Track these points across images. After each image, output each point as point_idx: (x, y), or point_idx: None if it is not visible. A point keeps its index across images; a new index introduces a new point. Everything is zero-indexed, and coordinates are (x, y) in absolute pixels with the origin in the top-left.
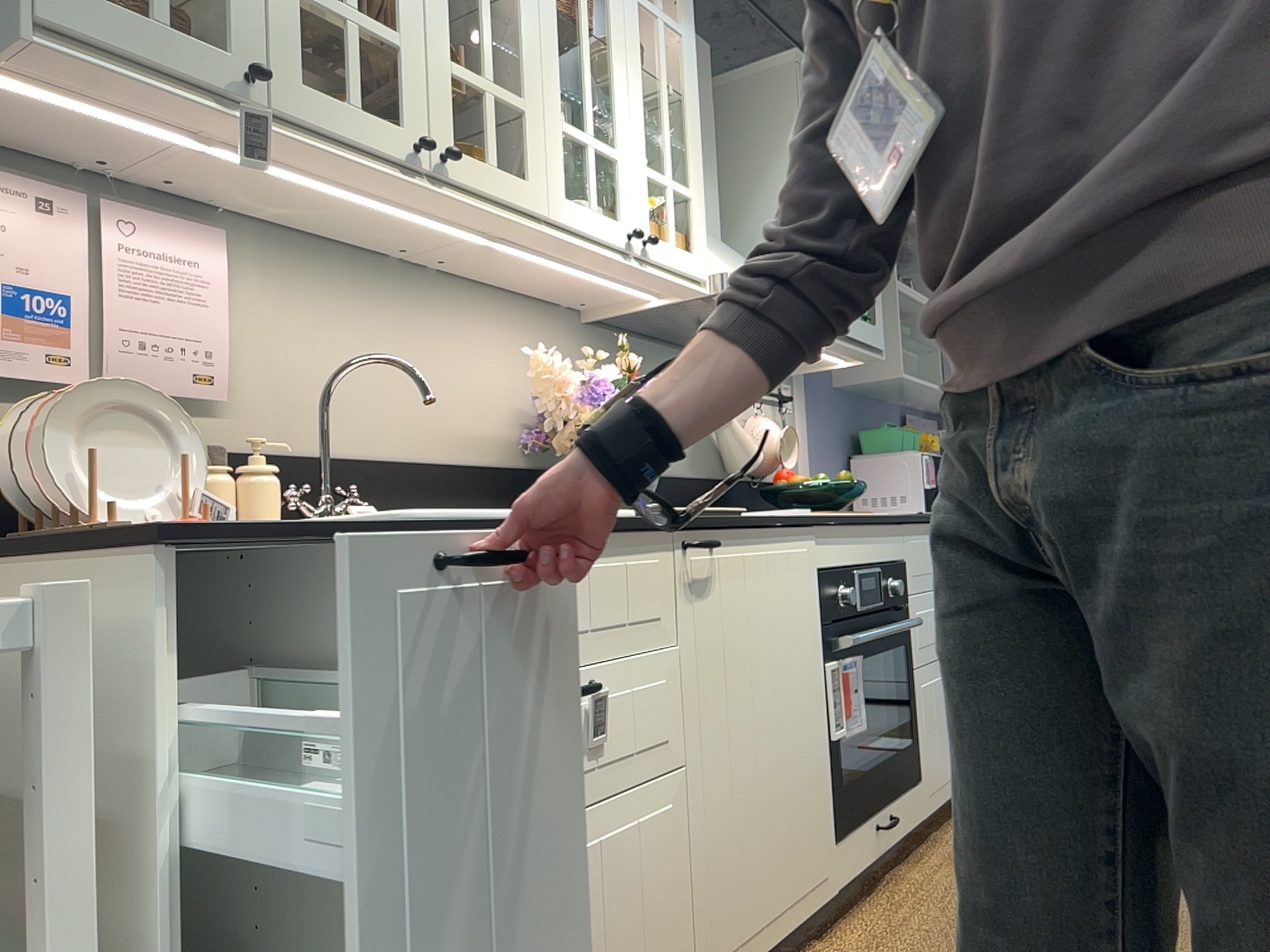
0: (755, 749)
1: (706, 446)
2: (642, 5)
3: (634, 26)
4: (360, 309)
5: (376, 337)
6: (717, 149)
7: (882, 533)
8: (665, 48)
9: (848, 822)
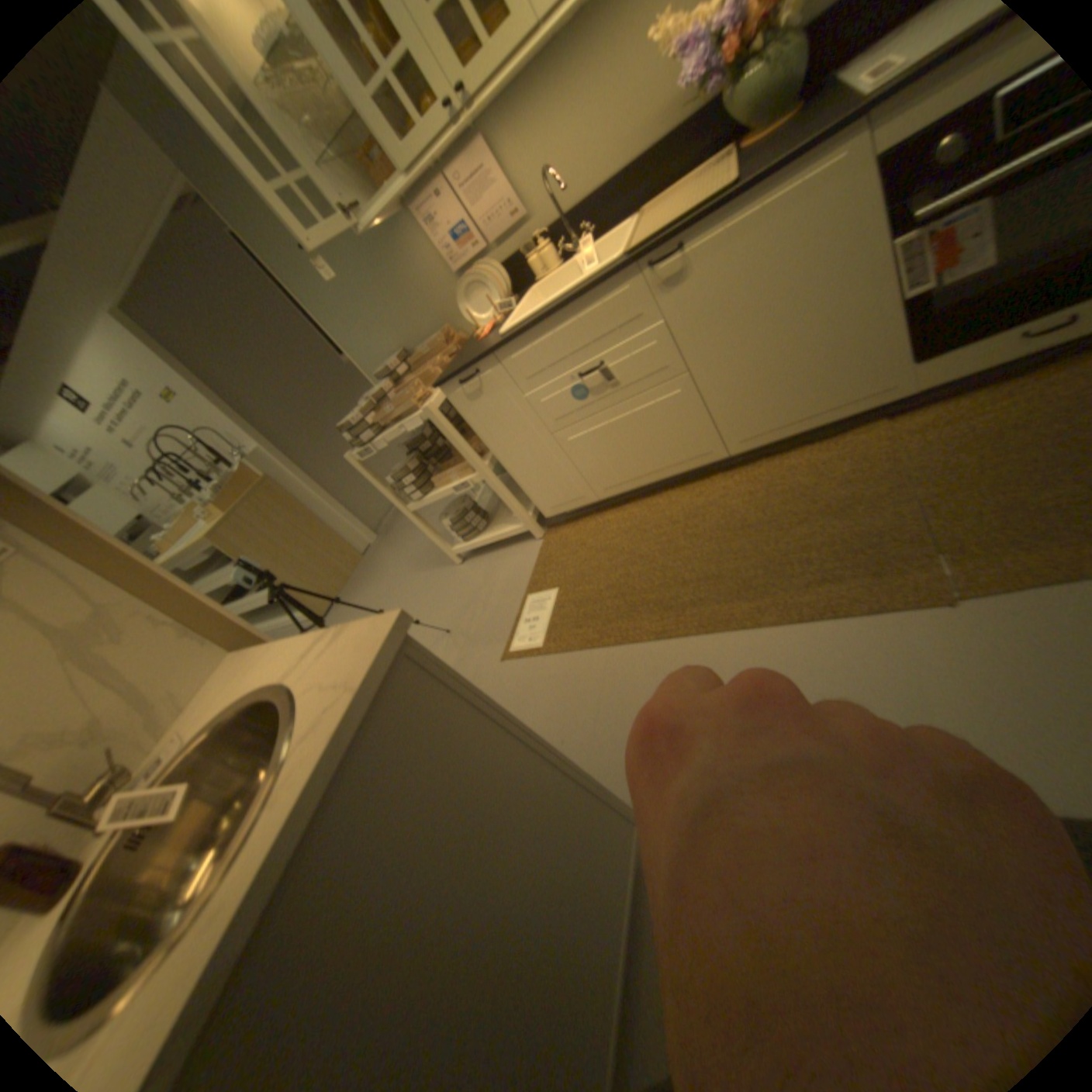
0: (766, 341)
1: None
2: None
3: None
4: (559, 94)
5: (575, 102)
6: None
7: None
8: None
9: (943, 345)
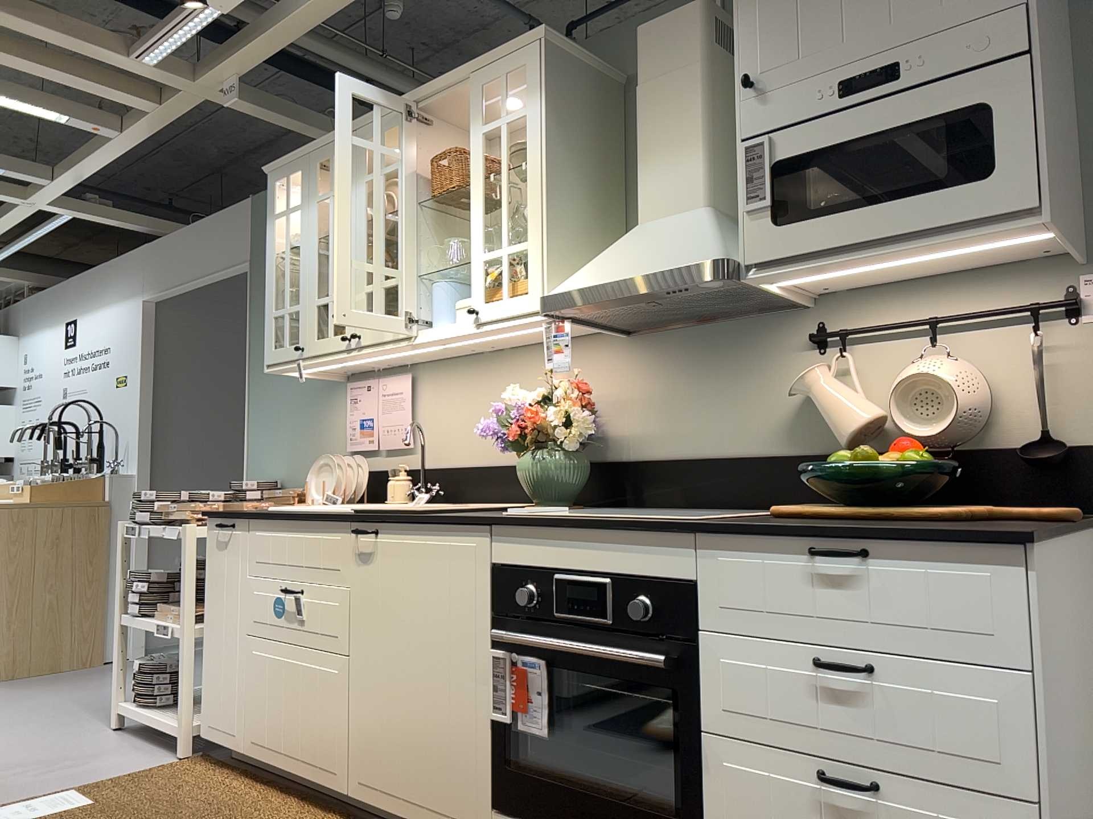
0: (400, 676)
1: (815, 415)
2: (484, 132)
3: (476, 156)
4: (467, 386)
5: (474, 399)
6: (706, 105)
7: (627, 540)
8: (505, 144)
9: (512, 807)
